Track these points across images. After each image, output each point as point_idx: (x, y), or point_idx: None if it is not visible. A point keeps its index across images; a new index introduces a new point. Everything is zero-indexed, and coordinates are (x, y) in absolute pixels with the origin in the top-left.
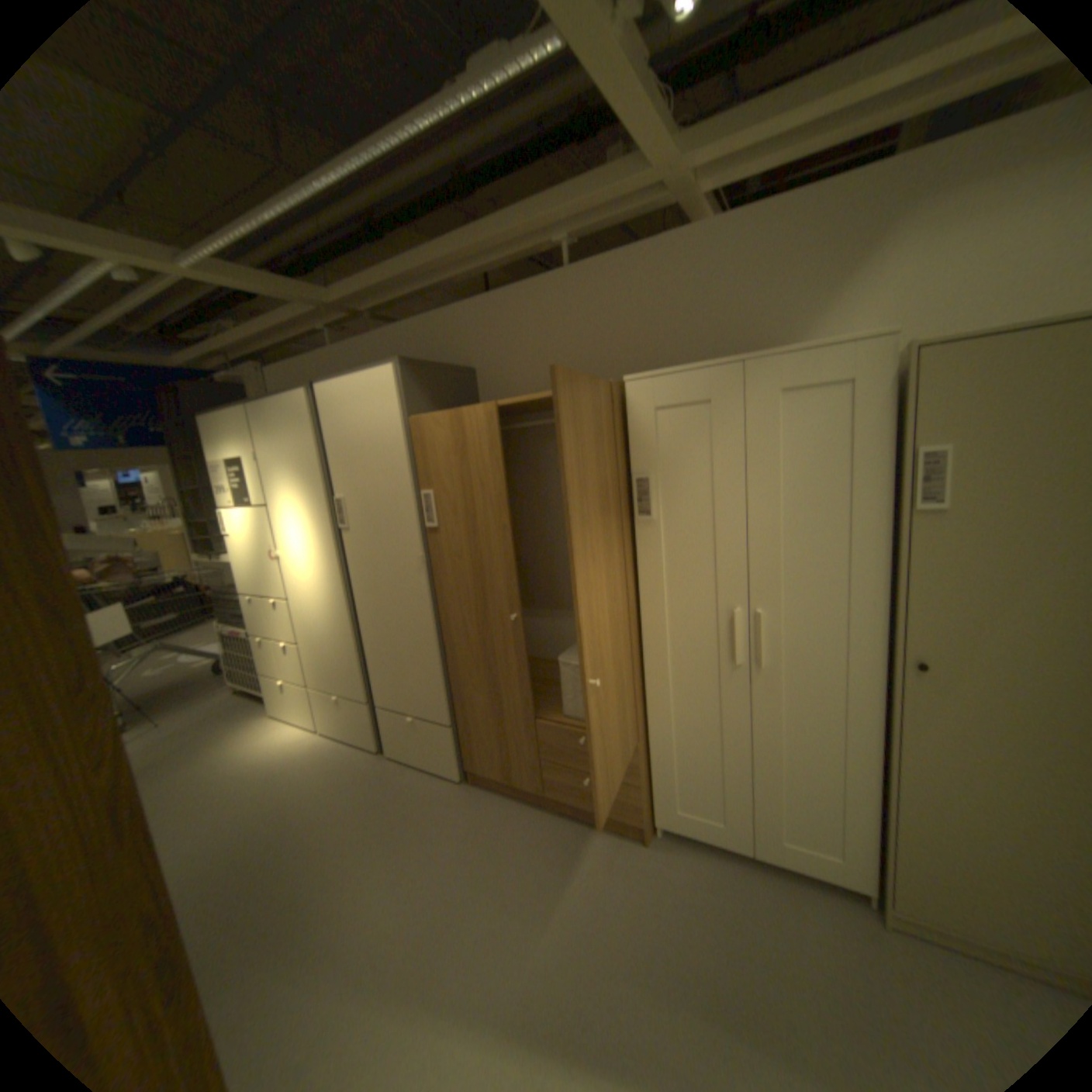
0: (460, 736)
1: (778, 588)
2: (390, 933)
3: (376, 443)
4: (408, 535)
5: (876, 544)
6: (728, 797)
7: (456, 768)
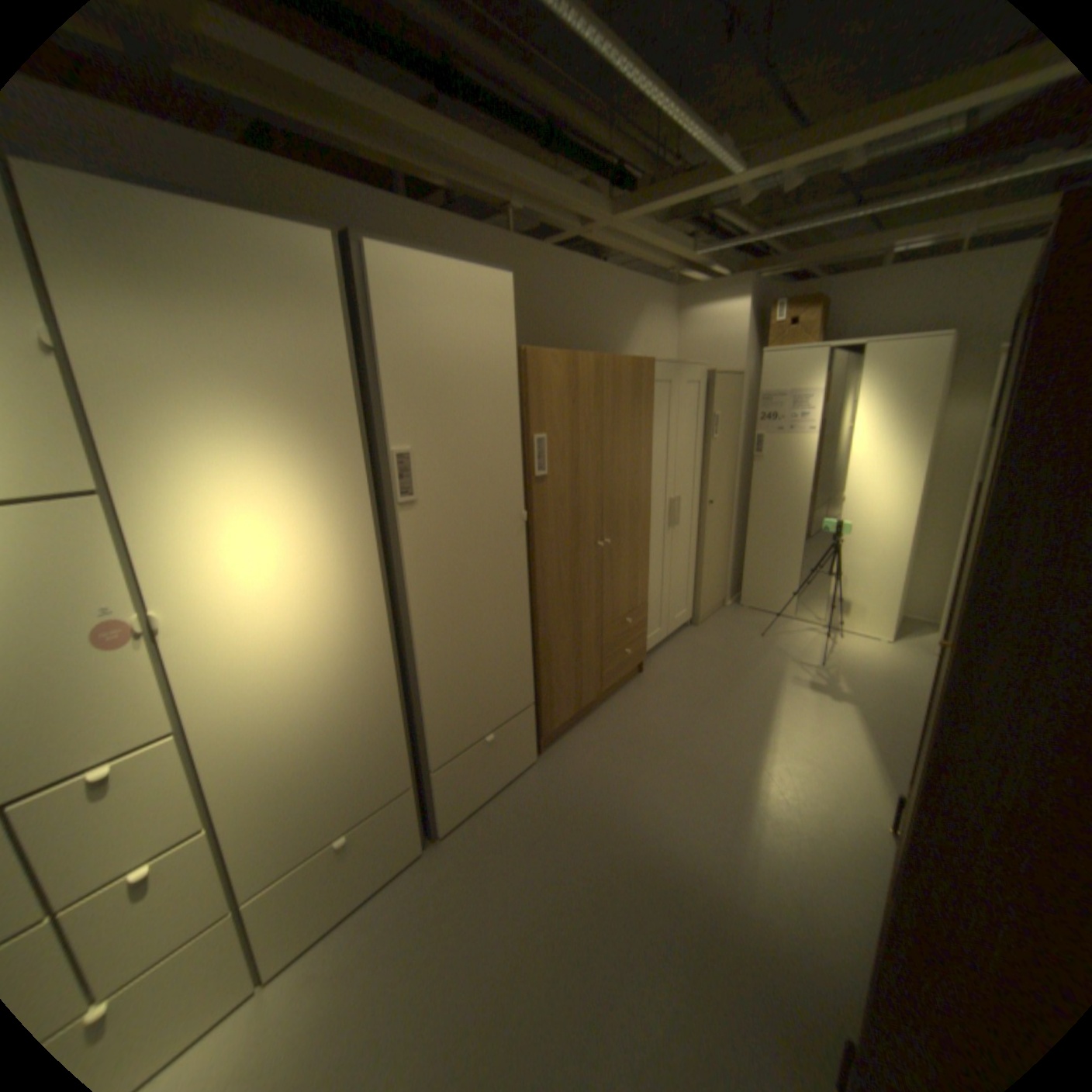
0: (542, 704)
1: (681, 483)
2: (703, 805)
3: (480, 370)
4: (511, 492)
5: (699, 455)
6: (661, 611)
7: (534, 746)
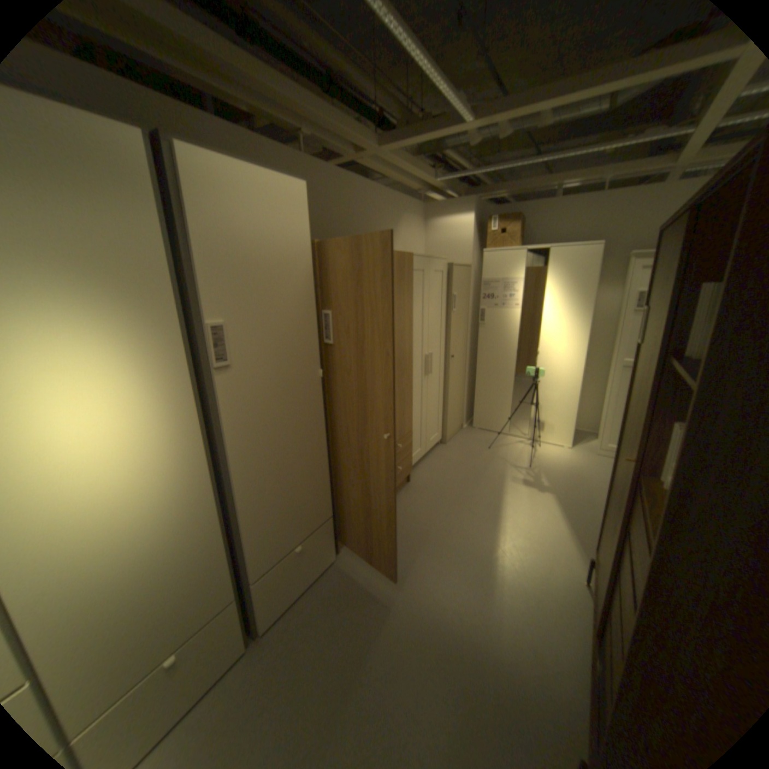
0: (338, 515)
1: (432, 343)
2: (460, 580)
3: (281, 257)
4: (309, 354)
5: (444, 323)
6: (421, 435)
7: (333, 548)
